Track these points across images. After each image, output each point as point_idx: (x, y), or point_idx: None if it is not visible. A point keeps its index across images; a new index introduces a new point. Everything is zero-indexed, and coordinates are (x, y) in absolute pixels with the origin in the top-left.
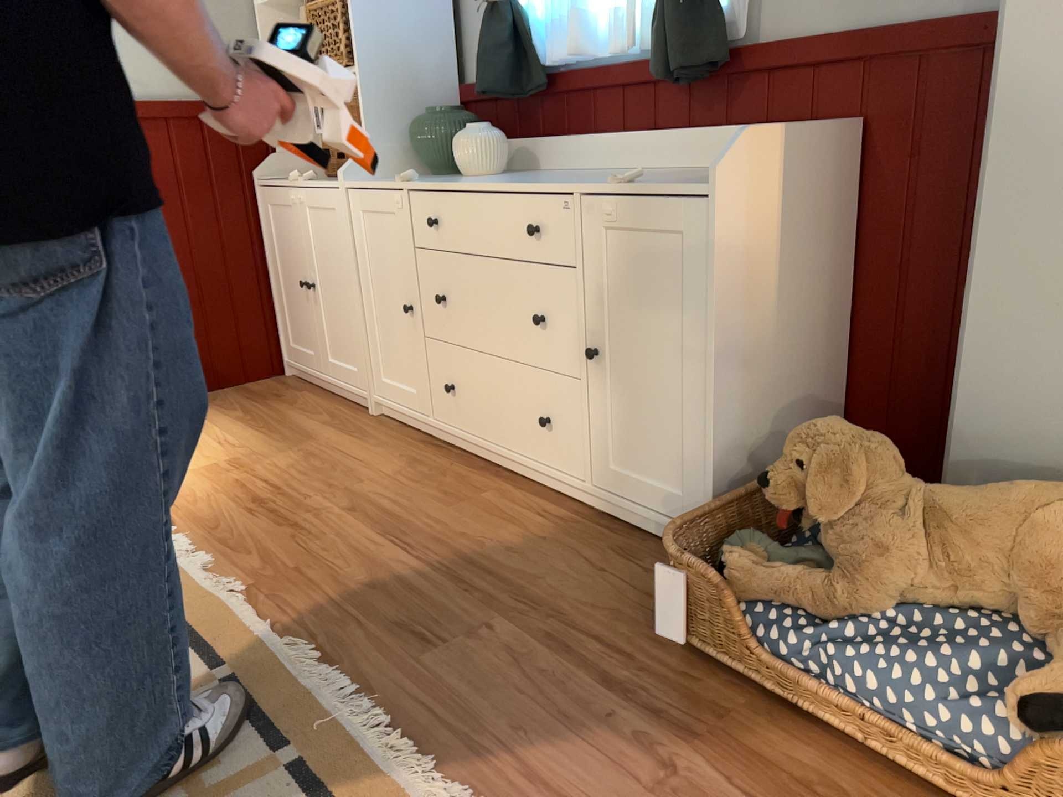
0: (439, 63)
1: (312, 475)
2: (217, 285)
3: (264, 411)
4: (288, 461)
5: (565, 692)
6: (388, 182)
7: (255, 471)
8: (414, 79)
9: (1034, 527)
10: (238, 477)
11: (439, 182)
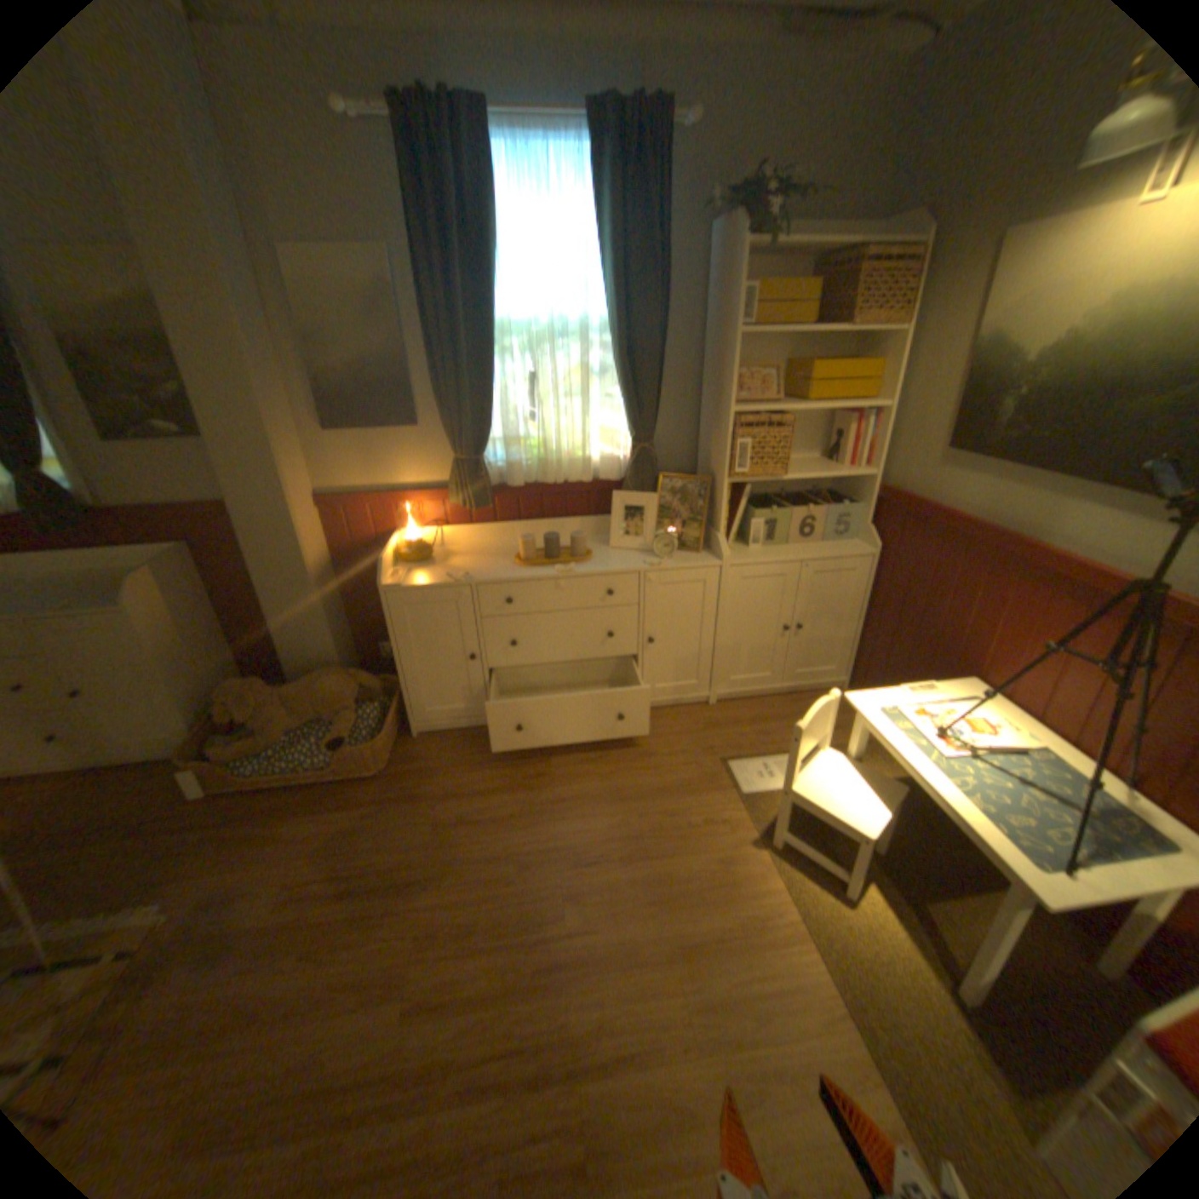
0: None
1: None
2: None
3: None
4: None
5: (153, 851)
6: None
7: None
8: None
9: (315, 692)
10: None
11: None
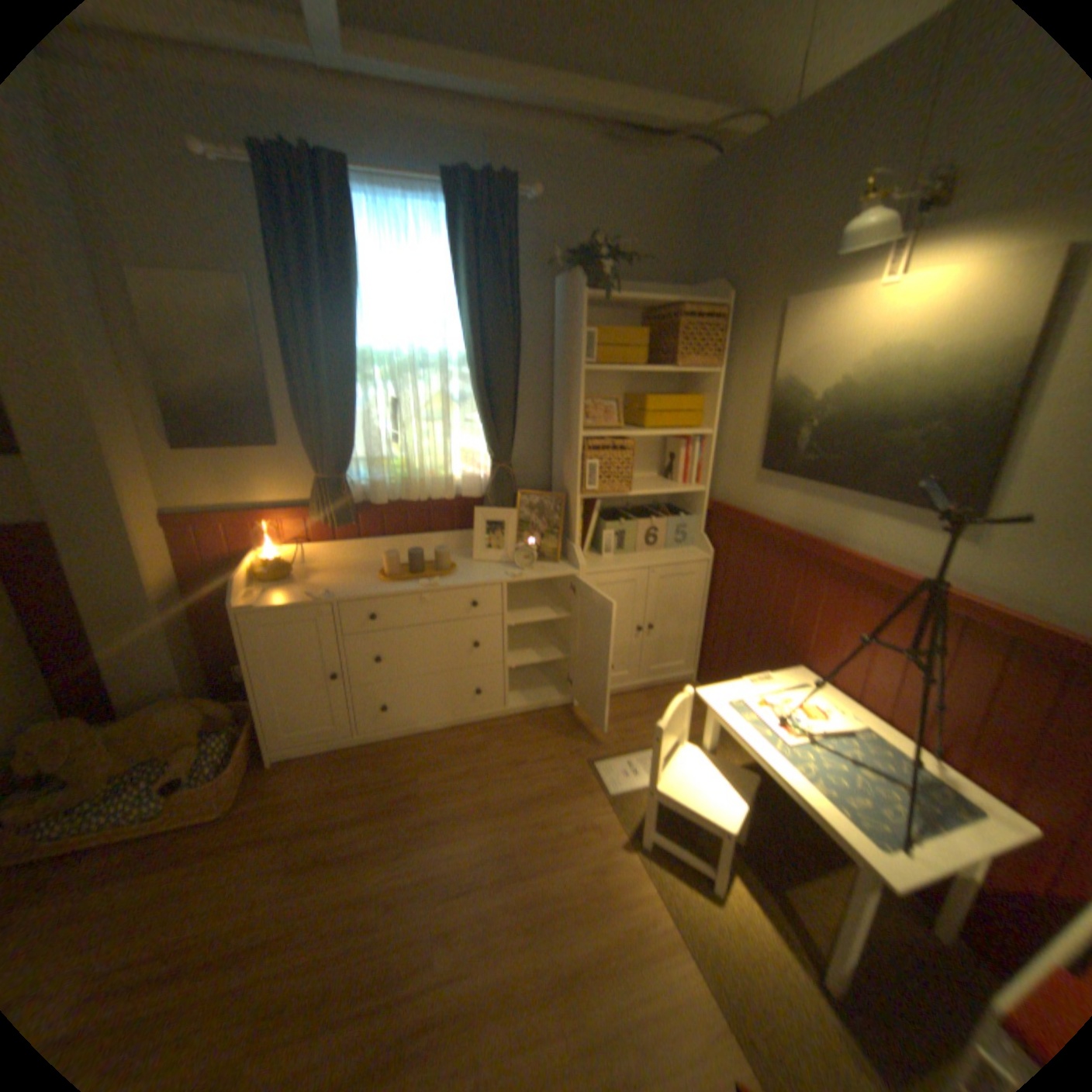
0: None
1: None
2: None
3: None
4: None
5: None
6: None
7: None
8: None
9: (150, 729)
10: None
11: None
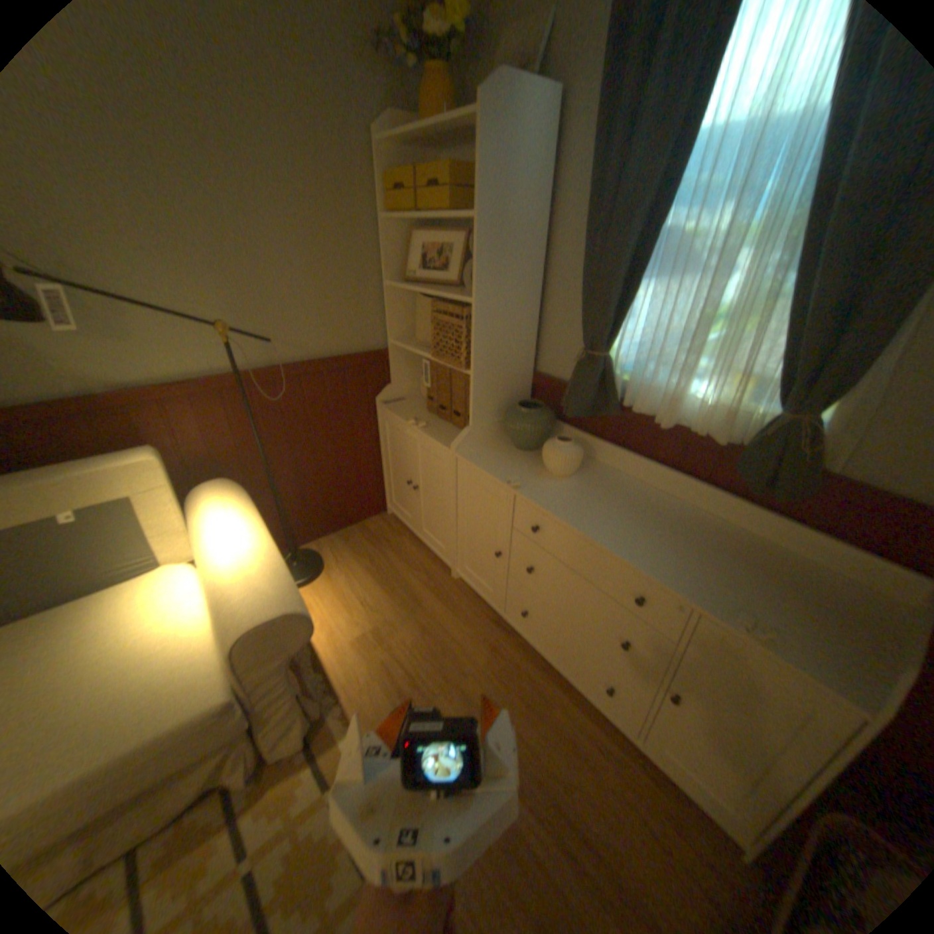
0: (526, 358)
1: (432, 661)
2: (349, 468)
3: (382, 561)
4: (411, 637)
5: None
6: (494, 467)
7: (392, 650)
8: (509, 373)
9: None
10: (382, 657)
11: (543, 494)
